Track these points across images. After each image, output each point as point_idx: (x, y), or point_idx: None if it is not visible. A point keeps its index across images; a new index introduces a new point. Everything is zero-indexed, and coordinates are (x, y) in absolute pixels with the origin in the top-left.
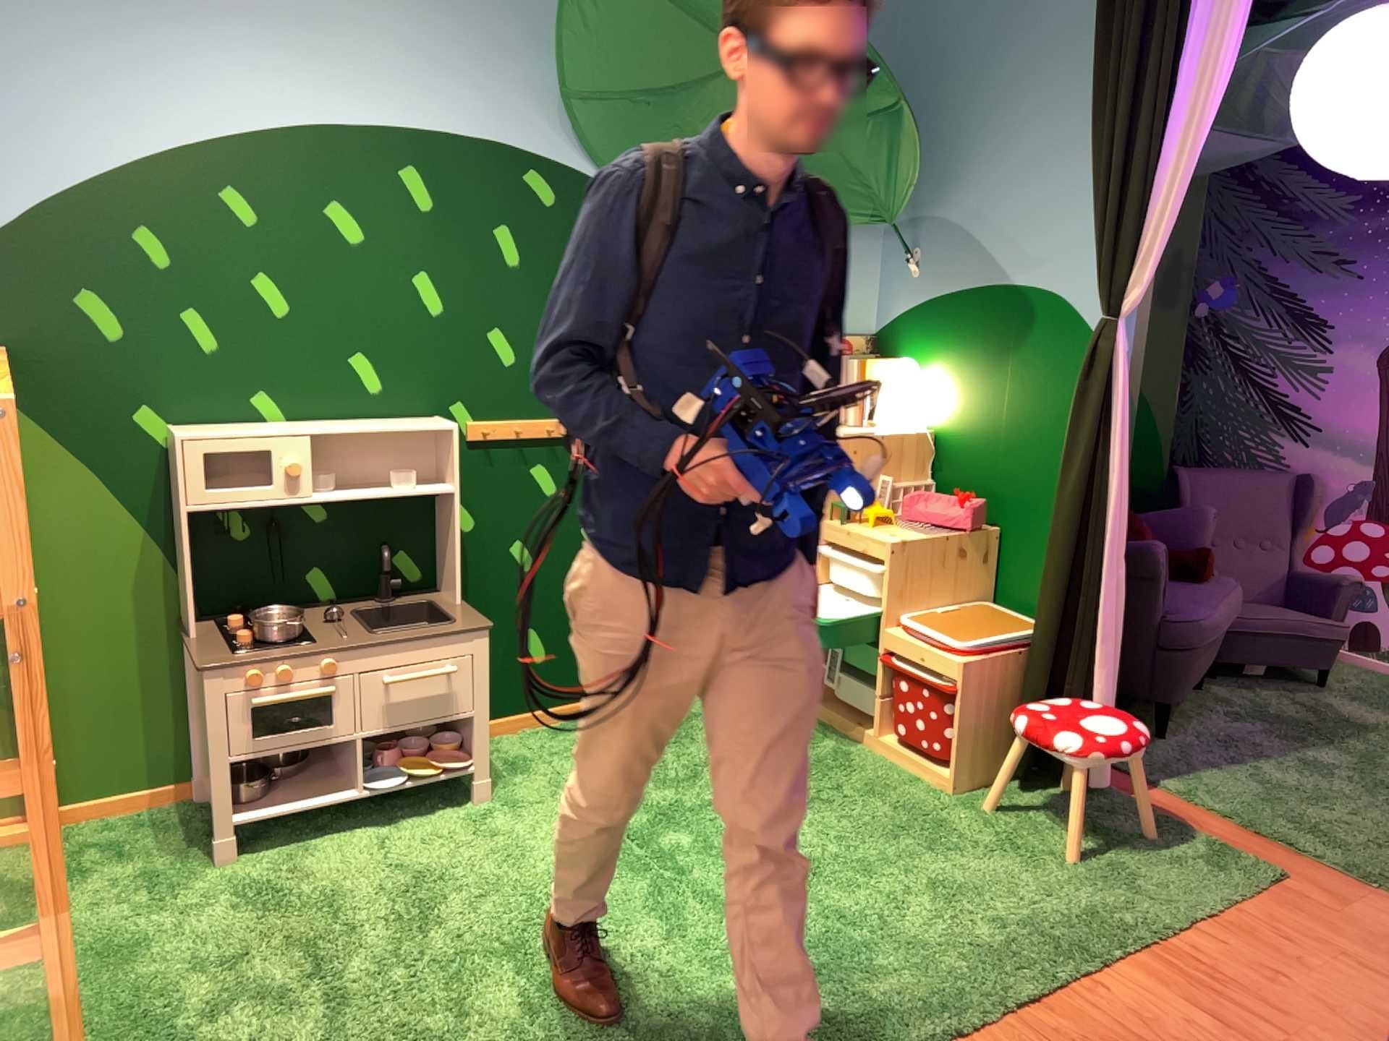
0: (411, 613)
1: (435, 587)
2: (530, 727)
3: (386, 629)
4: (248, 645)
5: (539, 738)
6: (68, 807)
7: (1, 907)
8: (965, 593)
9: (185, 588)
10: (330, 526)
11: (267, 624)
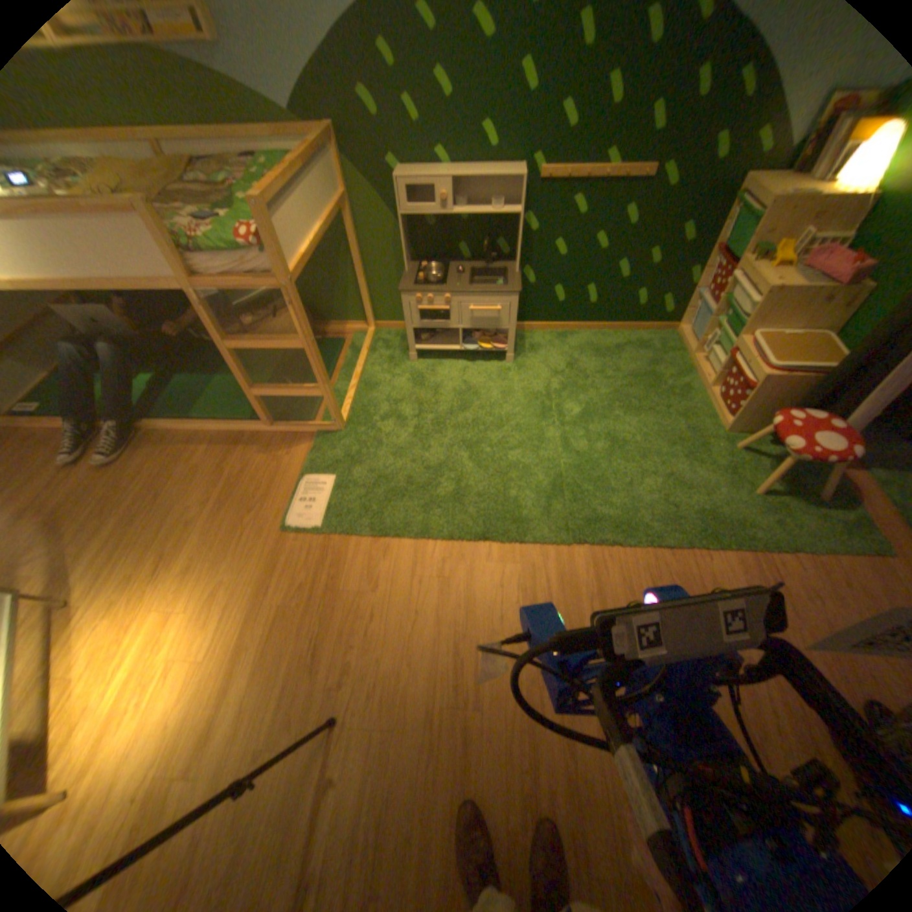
0: (494, 274)
1: (512, 260)
2: (548, 332)
3: (481, 280)
4: (418, 282)
5: (548, 339)
6: (372, 326)
7: (344, 358)
8: (821, 327)
9: (405, 247)
10: (465, 223)
11: (427, 273)
